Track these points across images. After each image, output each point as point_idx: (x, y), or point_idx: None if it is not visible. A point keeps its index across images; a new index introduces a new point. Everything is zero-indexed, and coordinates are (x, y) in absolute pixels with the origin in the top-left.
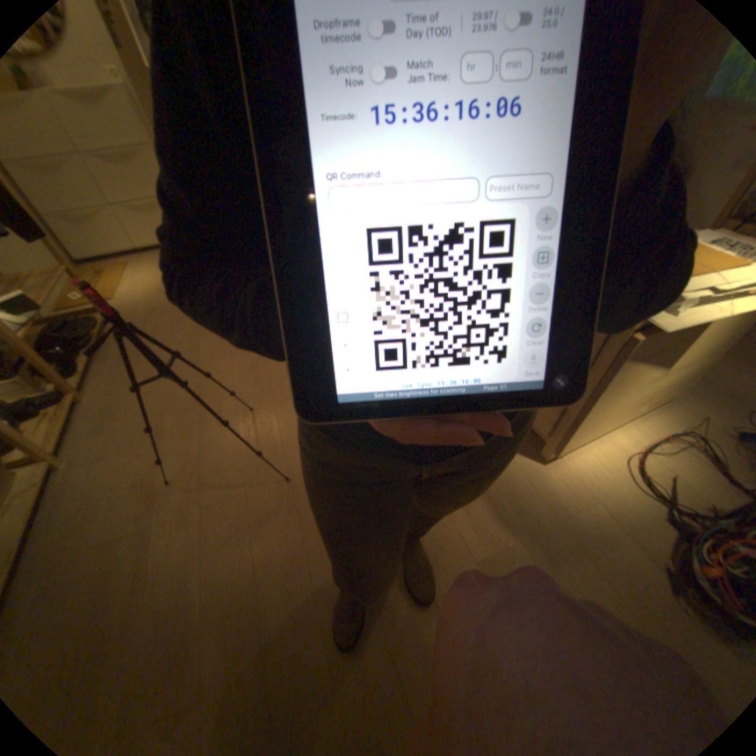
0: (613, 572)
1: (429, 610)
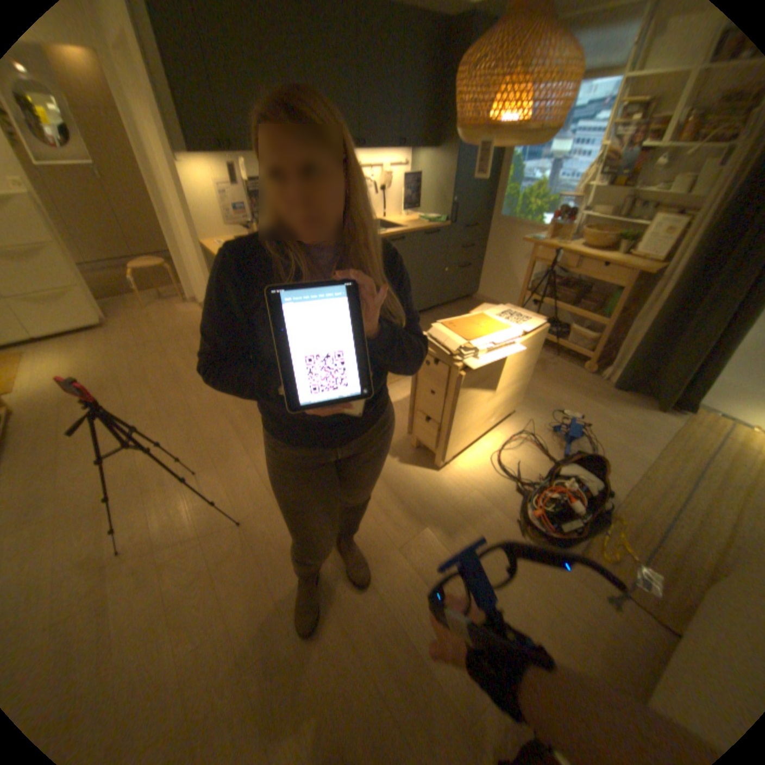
0: (488, 531)
1: (369, 591)
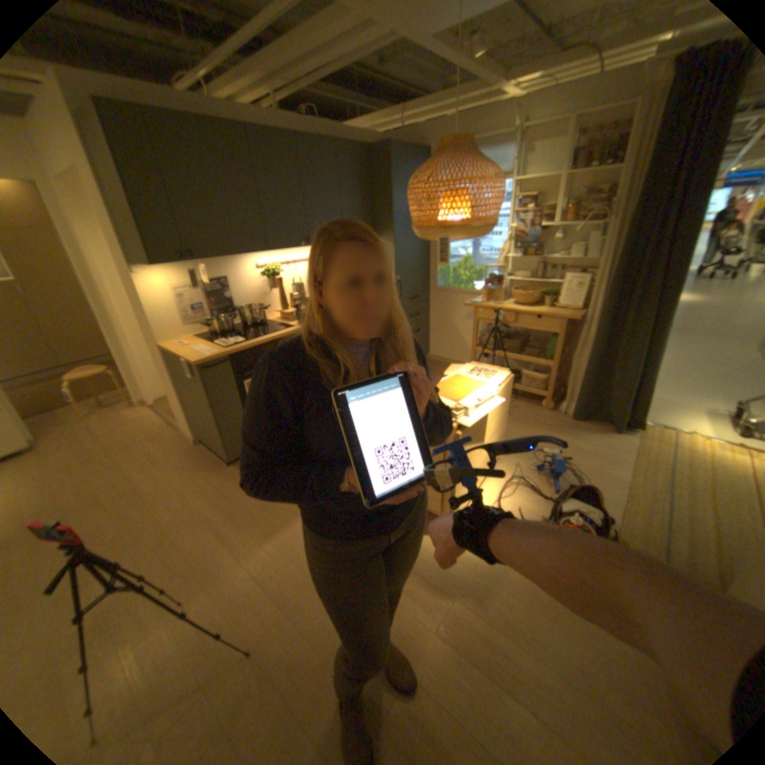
0: (515, 588)
1: (419, 695)
